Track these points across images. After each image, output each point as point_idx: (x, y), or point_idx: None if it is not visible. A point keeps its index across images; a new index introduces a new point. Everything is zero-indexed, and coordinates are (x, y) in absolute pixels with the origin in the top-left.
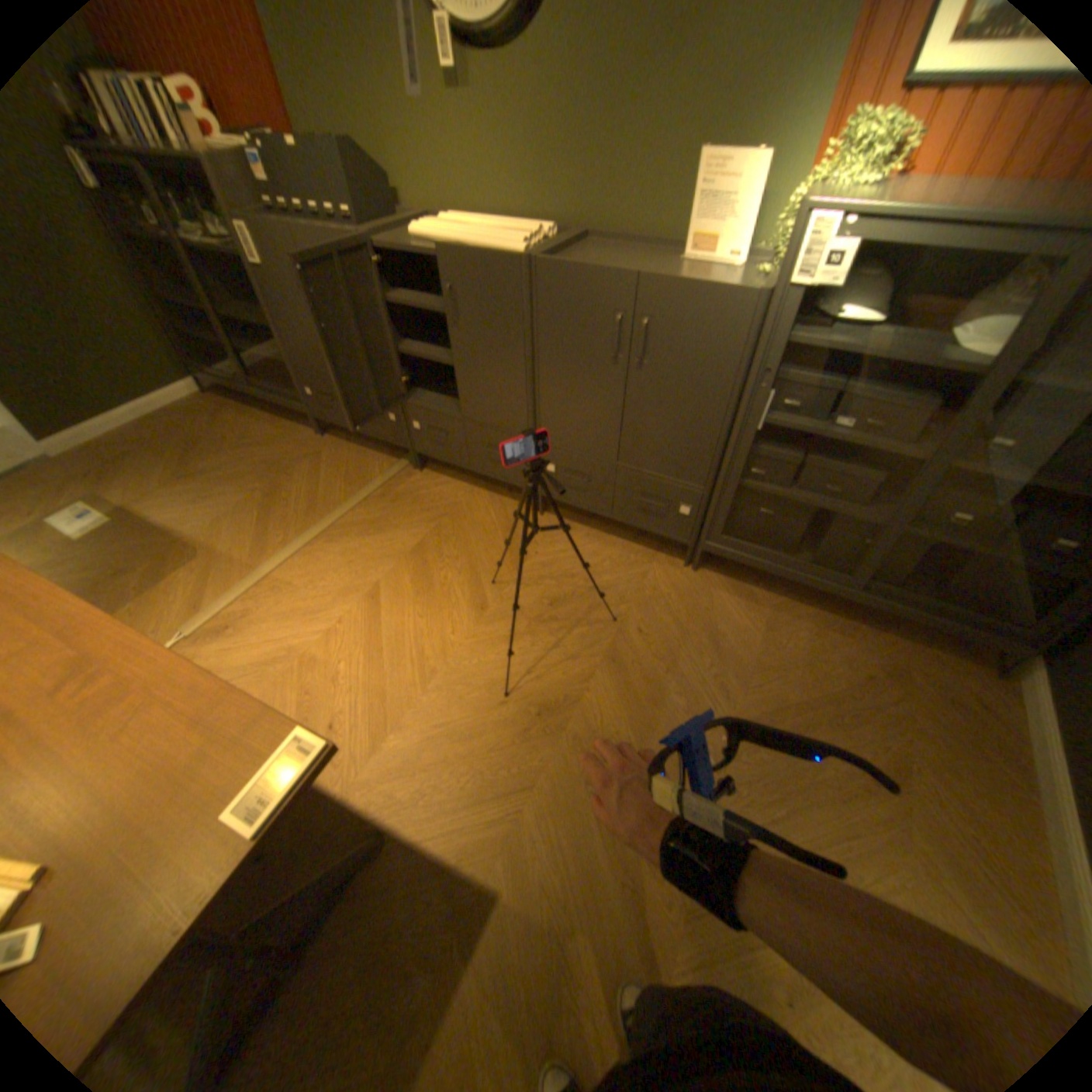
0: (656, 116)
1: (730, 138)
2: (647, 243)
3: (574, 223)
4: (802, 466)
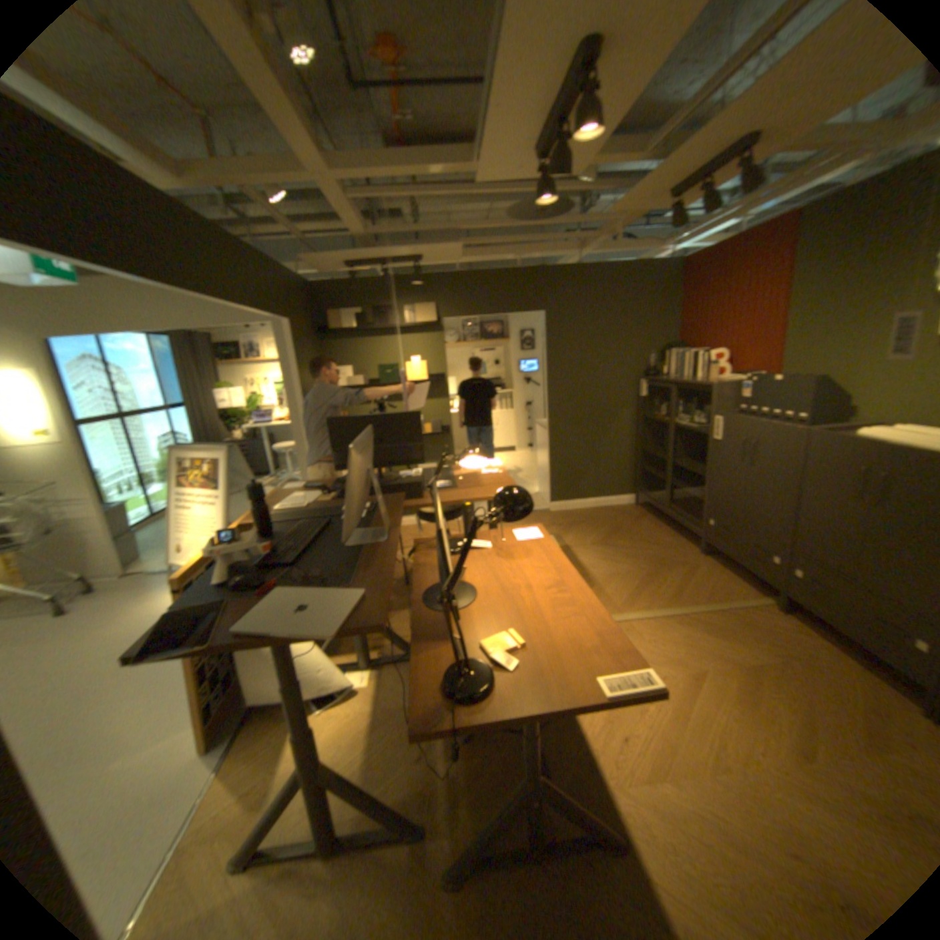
0: None
1: None
2: None
3: None
4: None
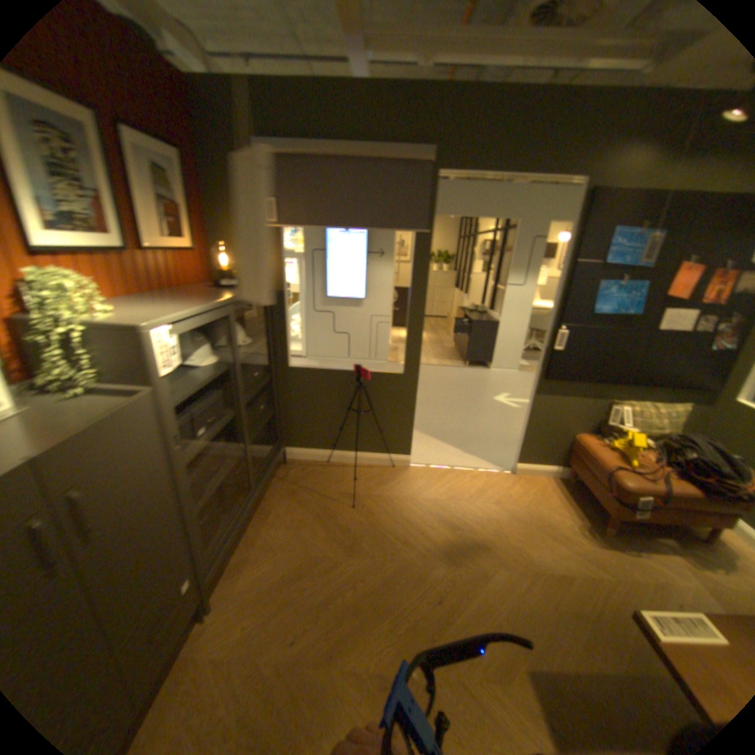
0: None
1: None
2: None
3: None
4: (202, 474)
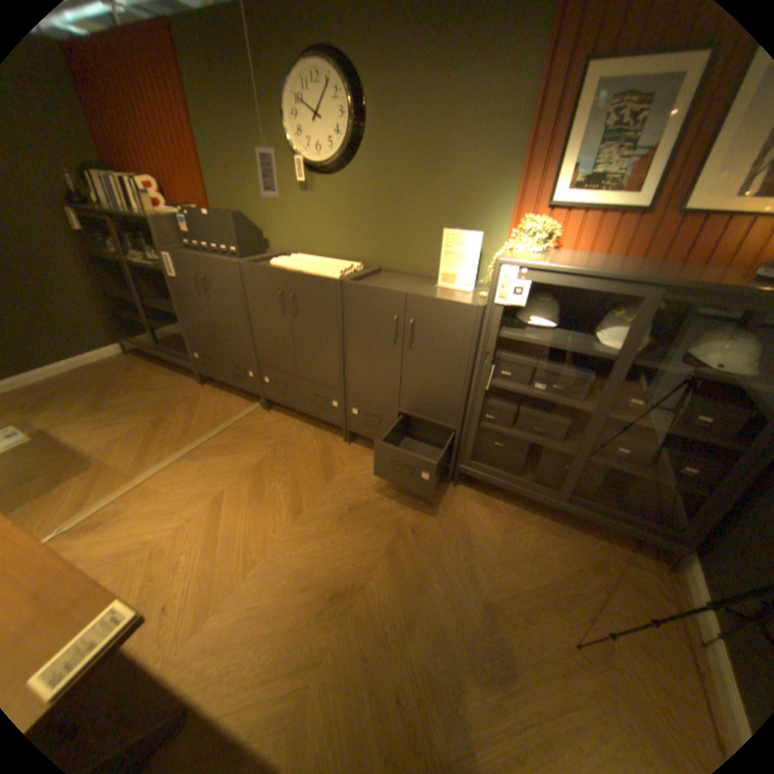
0: (418, 212)
1: (459, 226)
2: (415, 277)
3: (372, 264)
4: (516, 415)
